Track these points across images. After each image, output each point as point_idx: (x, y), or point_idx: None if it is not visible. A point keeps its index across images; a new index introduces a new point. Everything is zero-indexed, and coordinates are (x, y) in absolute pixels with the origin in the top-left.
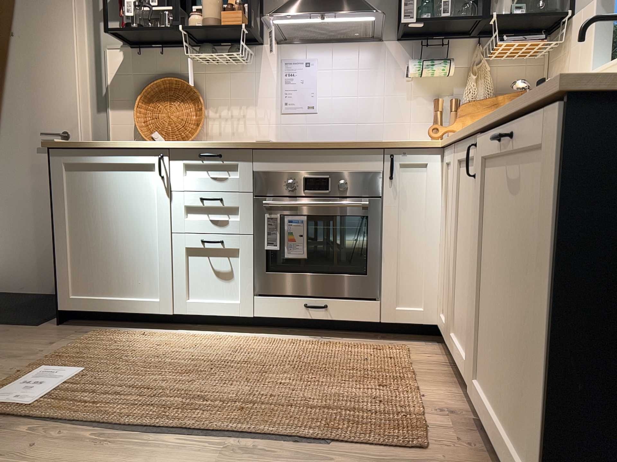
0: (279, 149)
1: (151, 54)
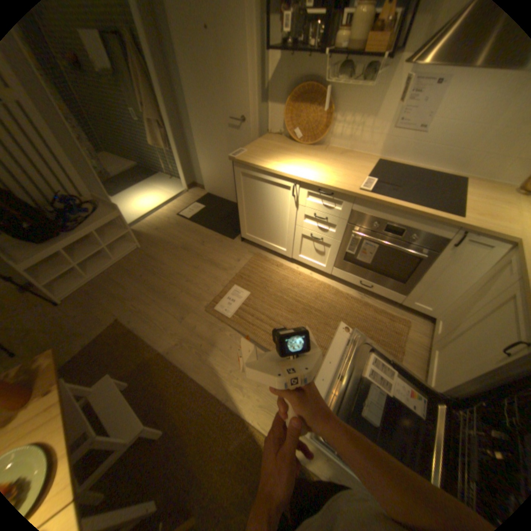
0: (374, 202)
1: (301, 53)
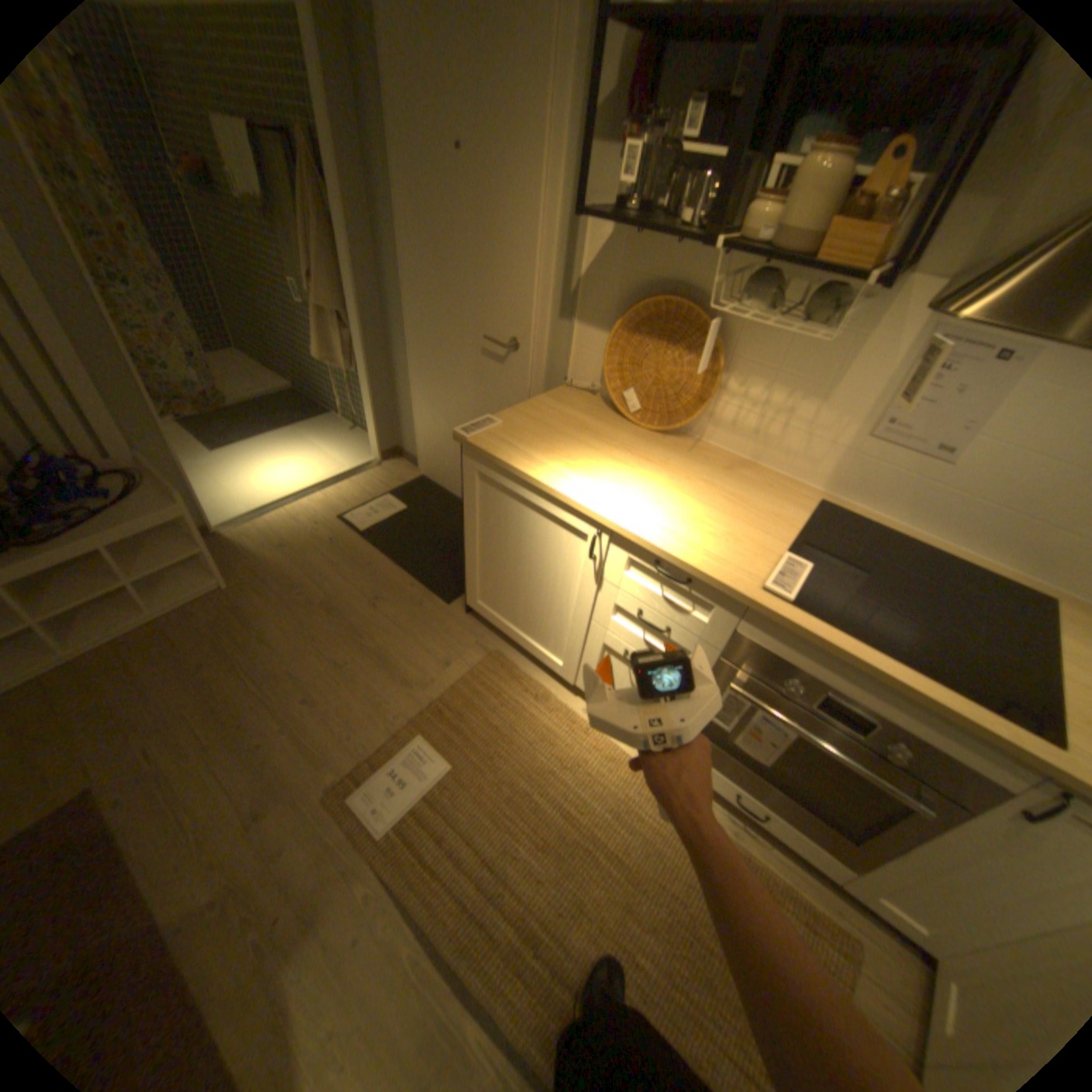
0: (803, 636)
1: (665, 232)
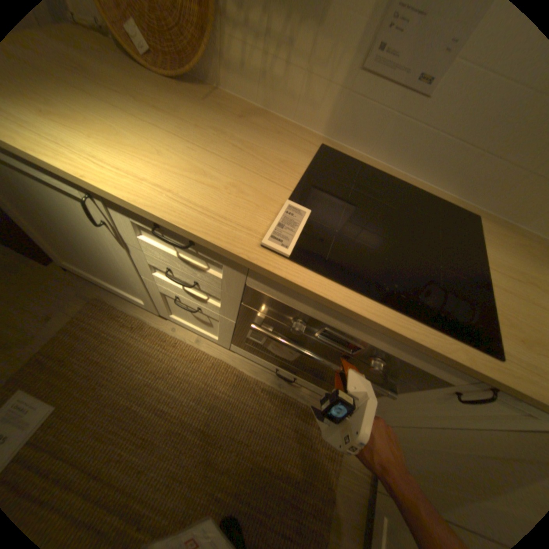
0: (299, 290)
1: None
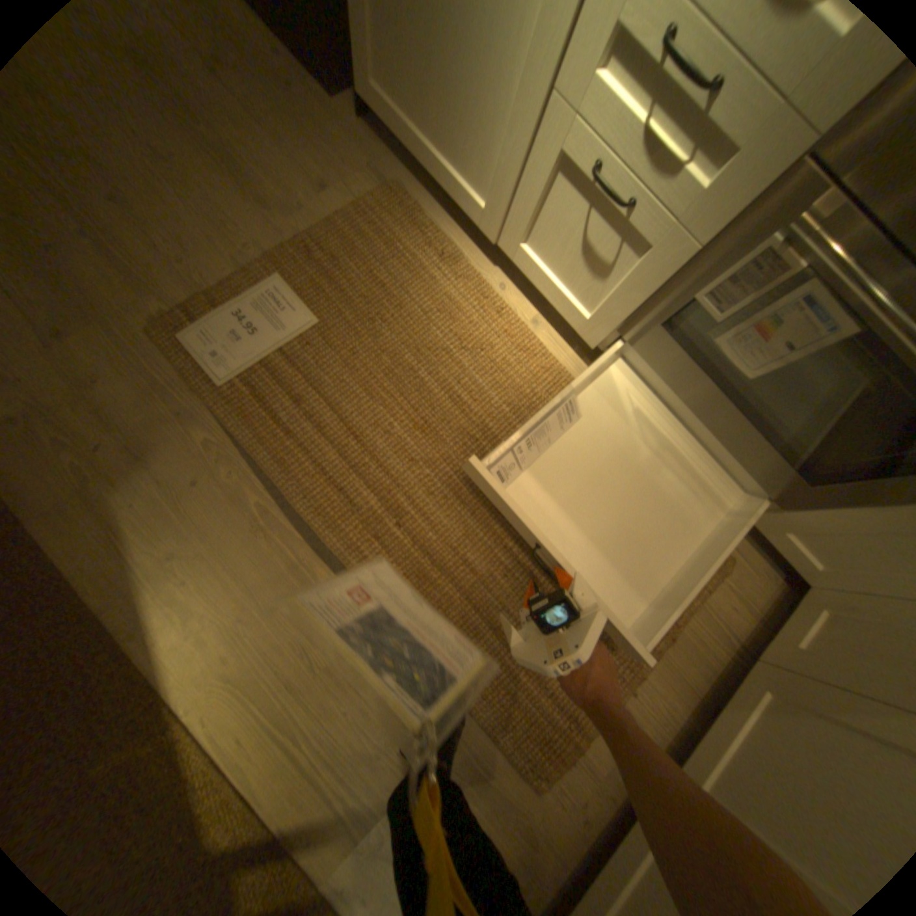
0: None
1: None
